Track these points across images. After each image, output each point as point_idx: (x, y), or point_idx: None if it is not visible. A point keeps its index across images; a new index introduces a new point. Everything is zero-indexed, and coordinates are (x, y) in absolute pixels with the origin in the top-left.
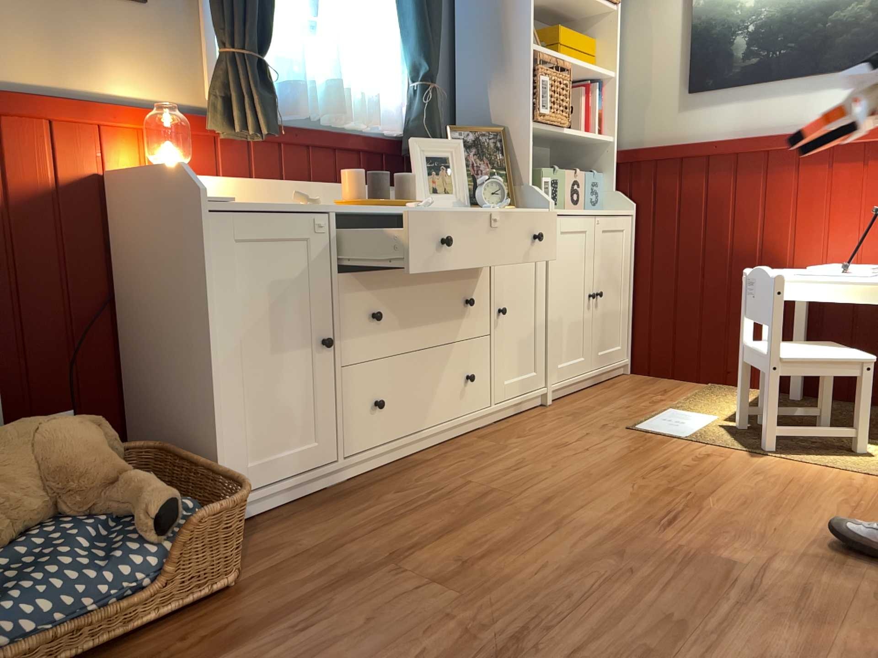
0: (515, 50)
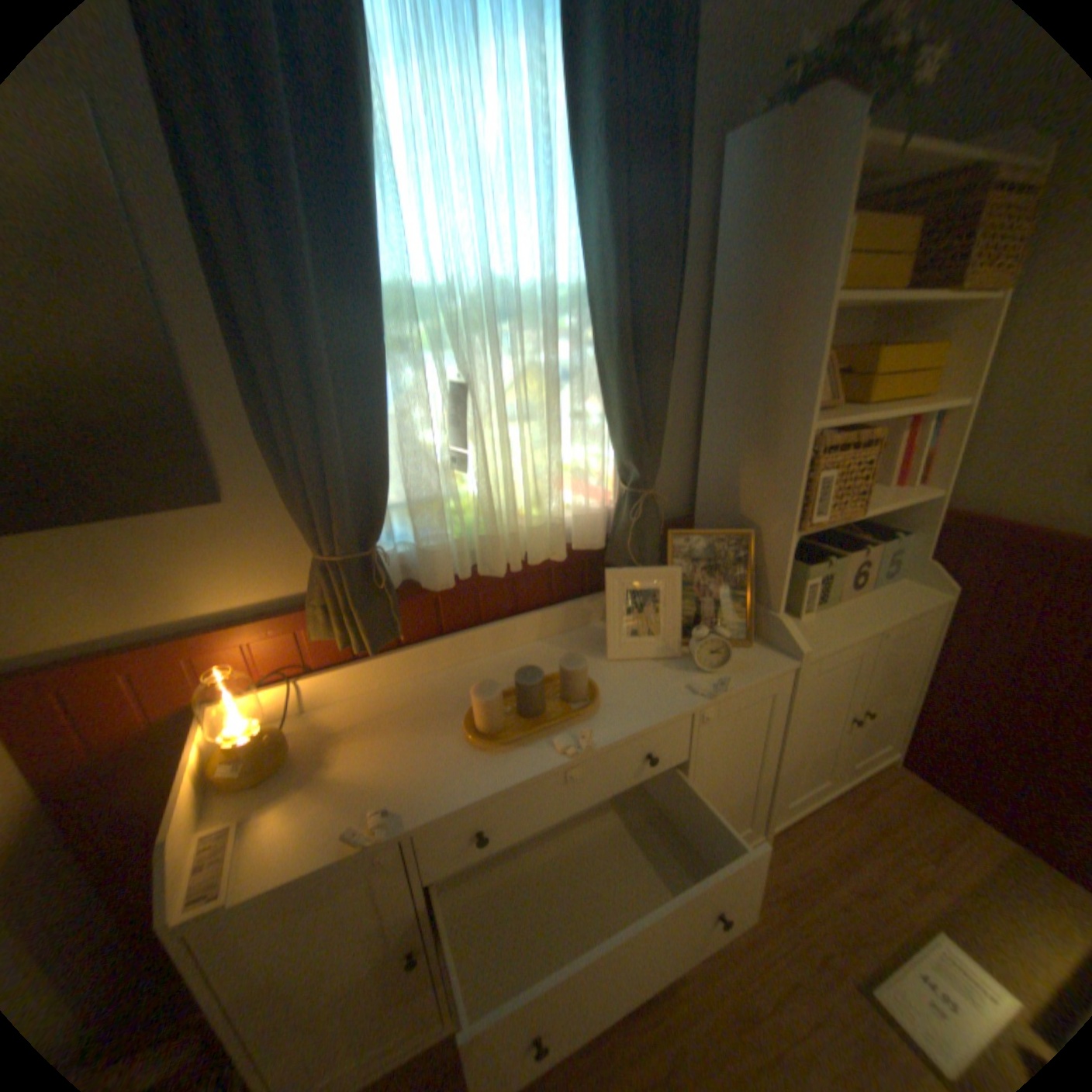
0: (786, 426)
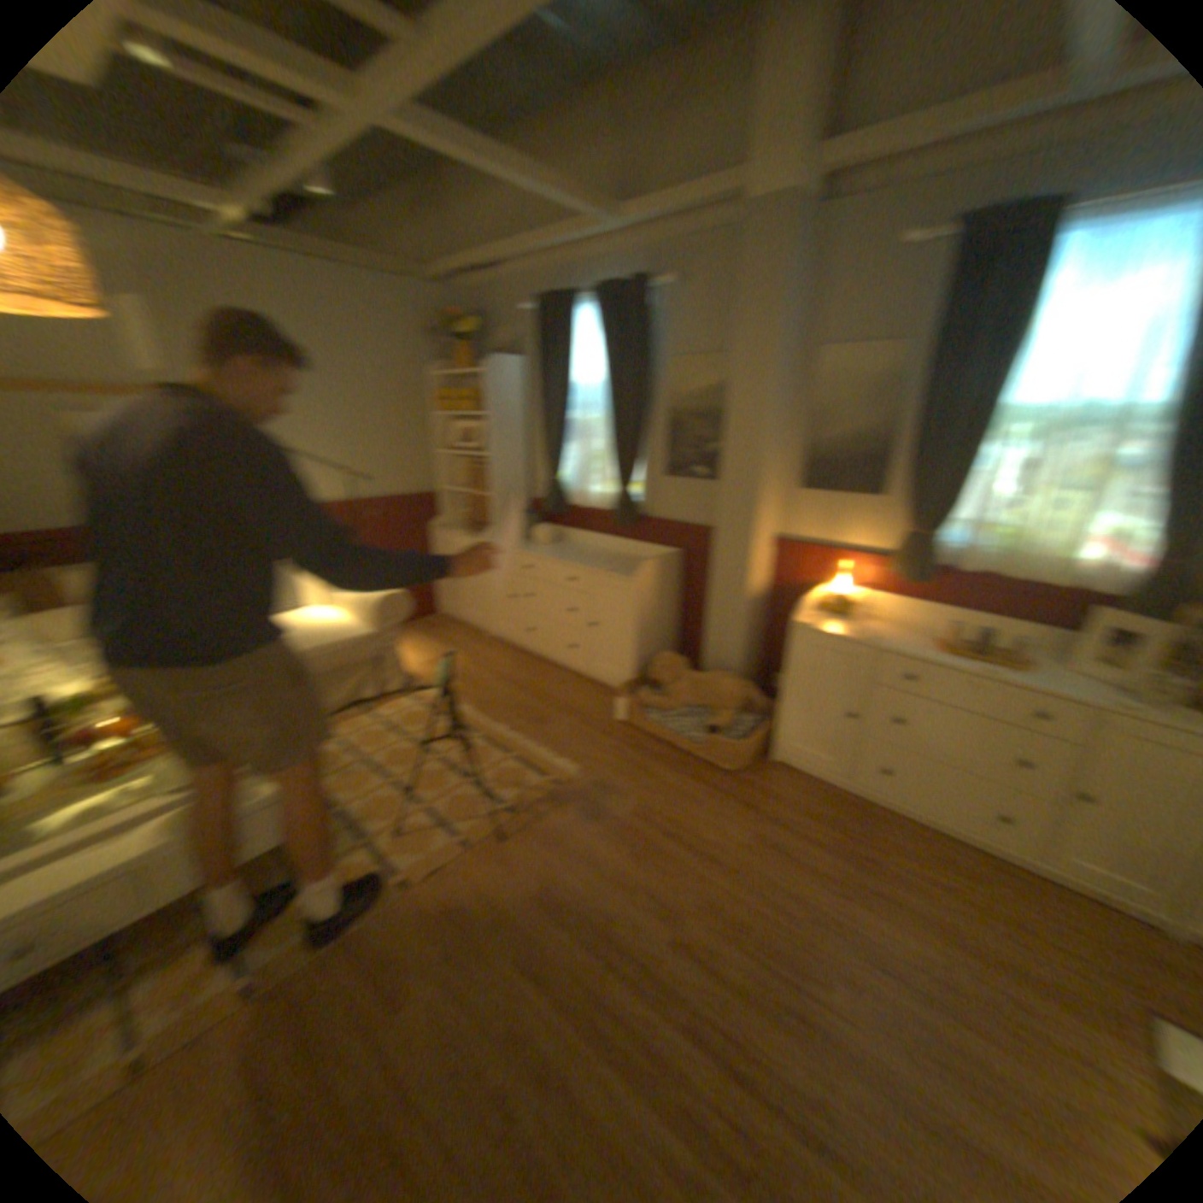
0: None
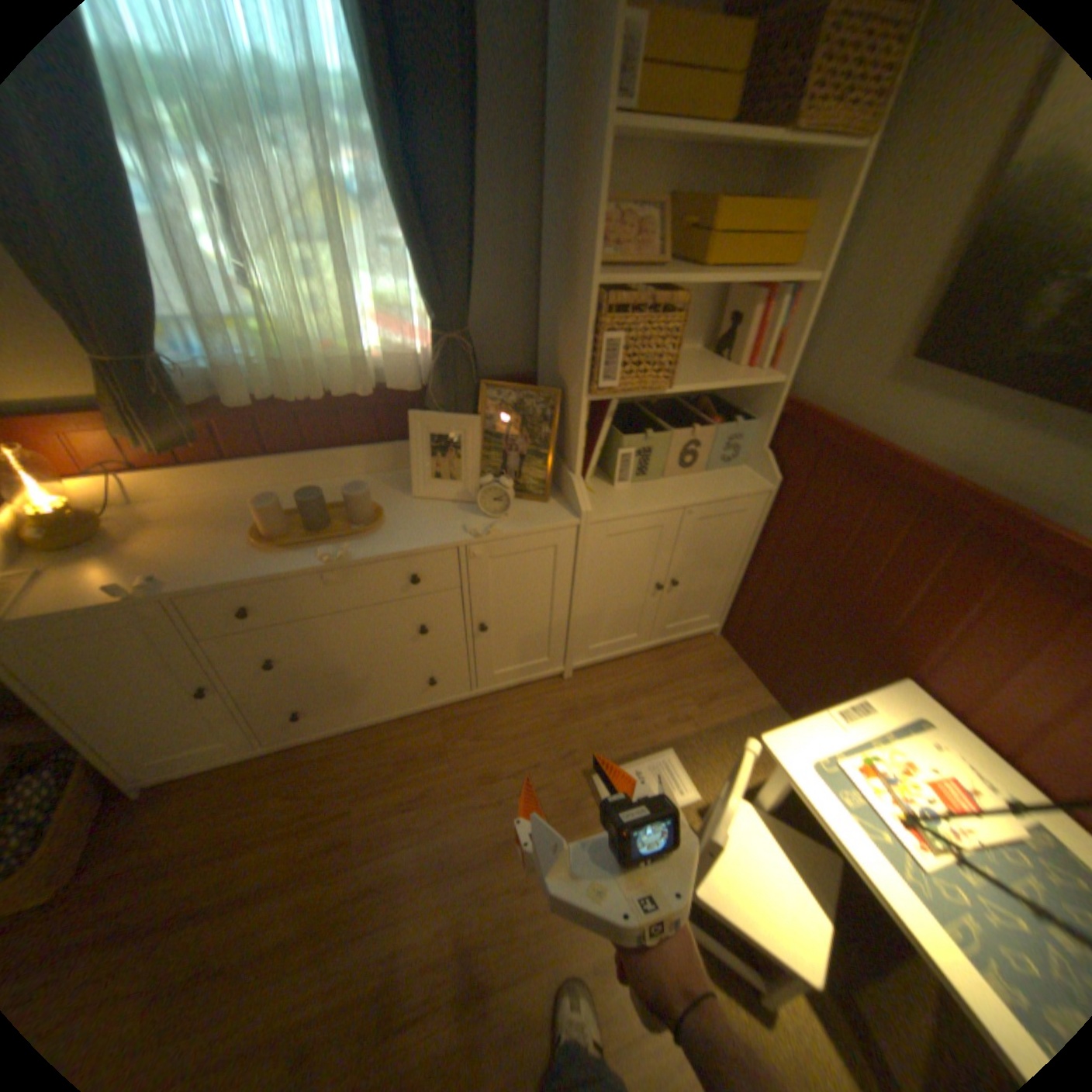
0: (580, 279)
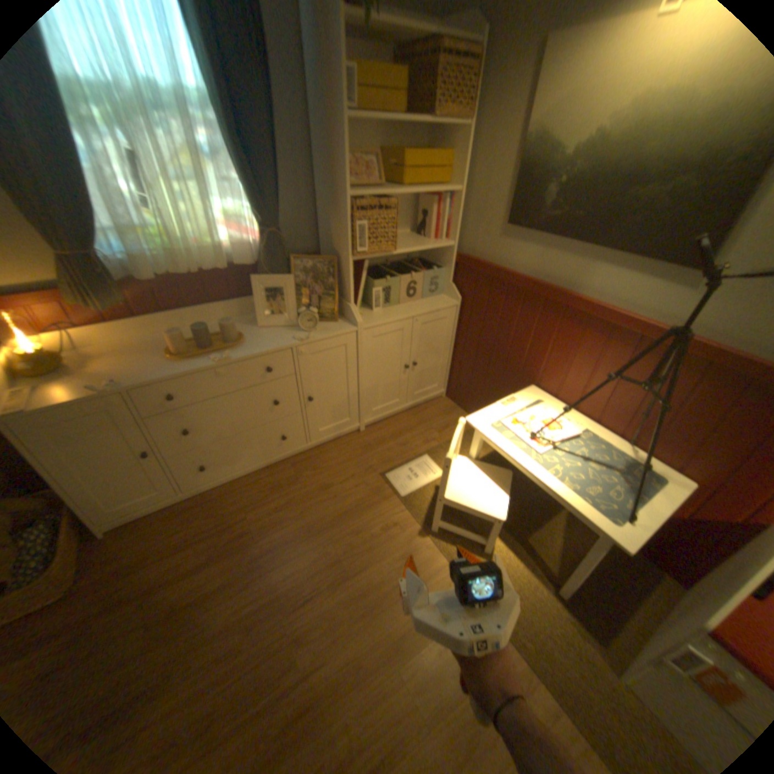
0: (339, 194)
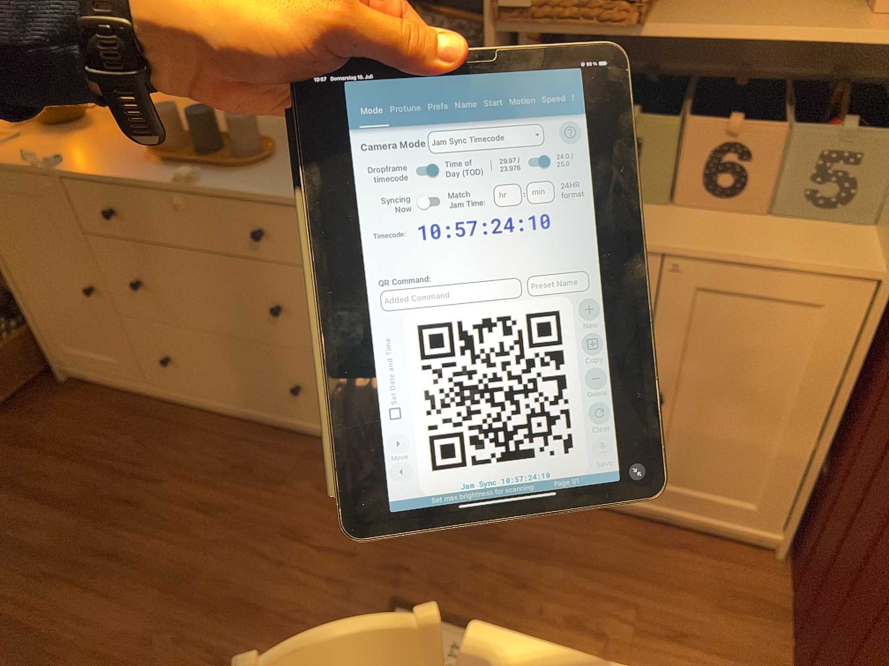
0: None
